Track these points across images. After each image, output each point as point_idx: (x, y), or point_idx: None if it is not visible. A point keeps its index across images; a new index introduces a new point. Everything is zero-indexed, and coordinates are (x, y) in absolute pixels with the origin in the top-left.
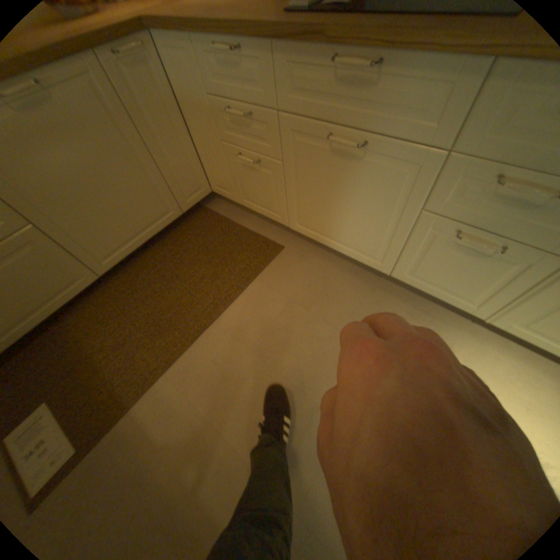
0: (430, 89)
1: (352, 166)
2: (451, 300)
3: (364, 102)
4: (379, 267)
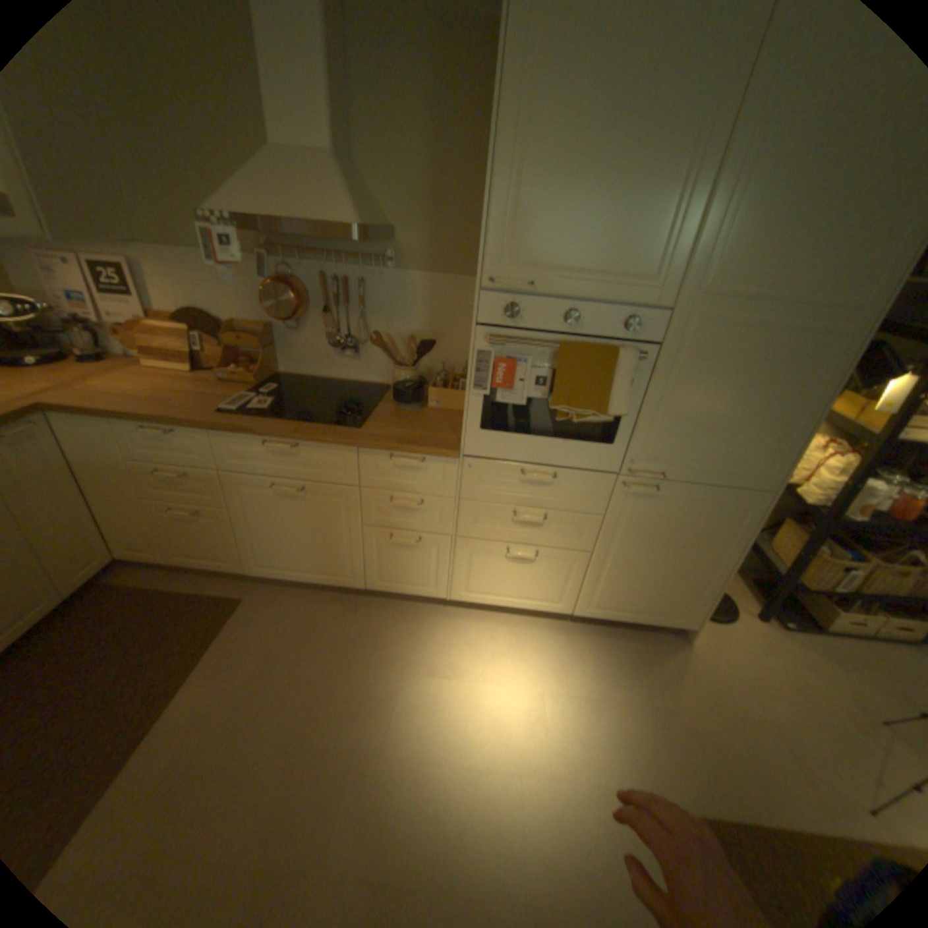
0: (333, 458)
1: (299, 504)
2: (417, 592)
3: (294, 464)
4: (353, 584)
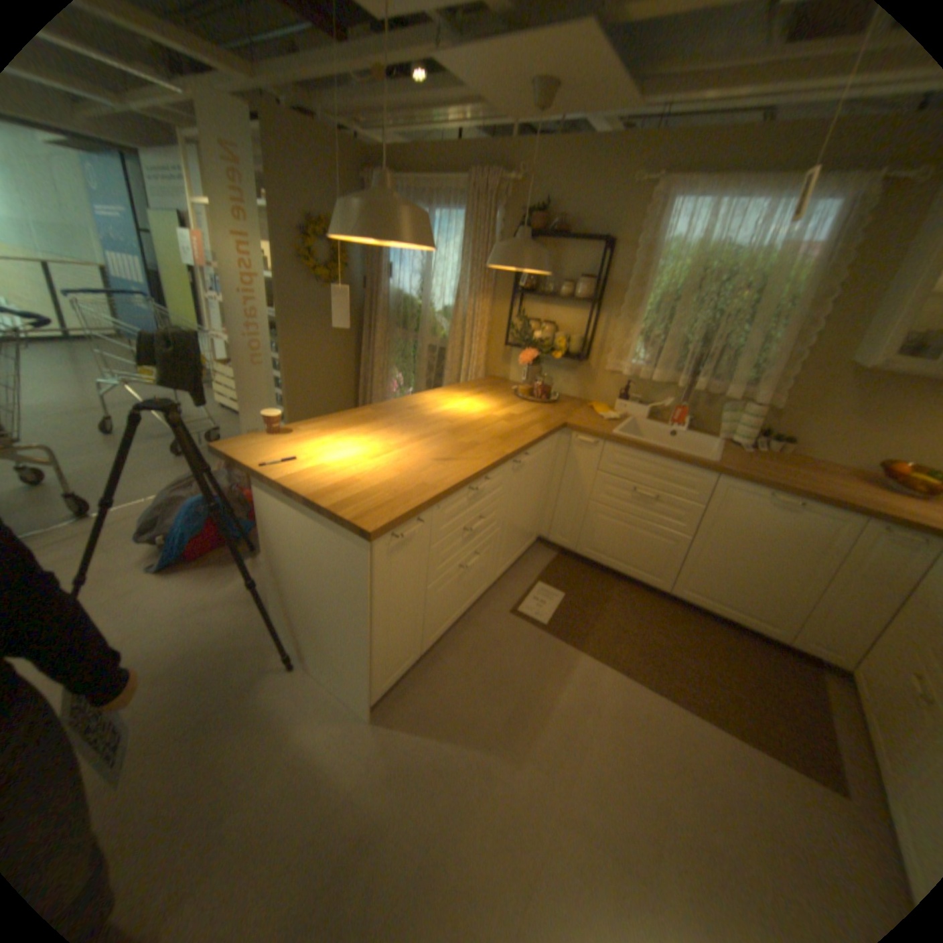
0: None
1: None
2: None
3: None
4: None
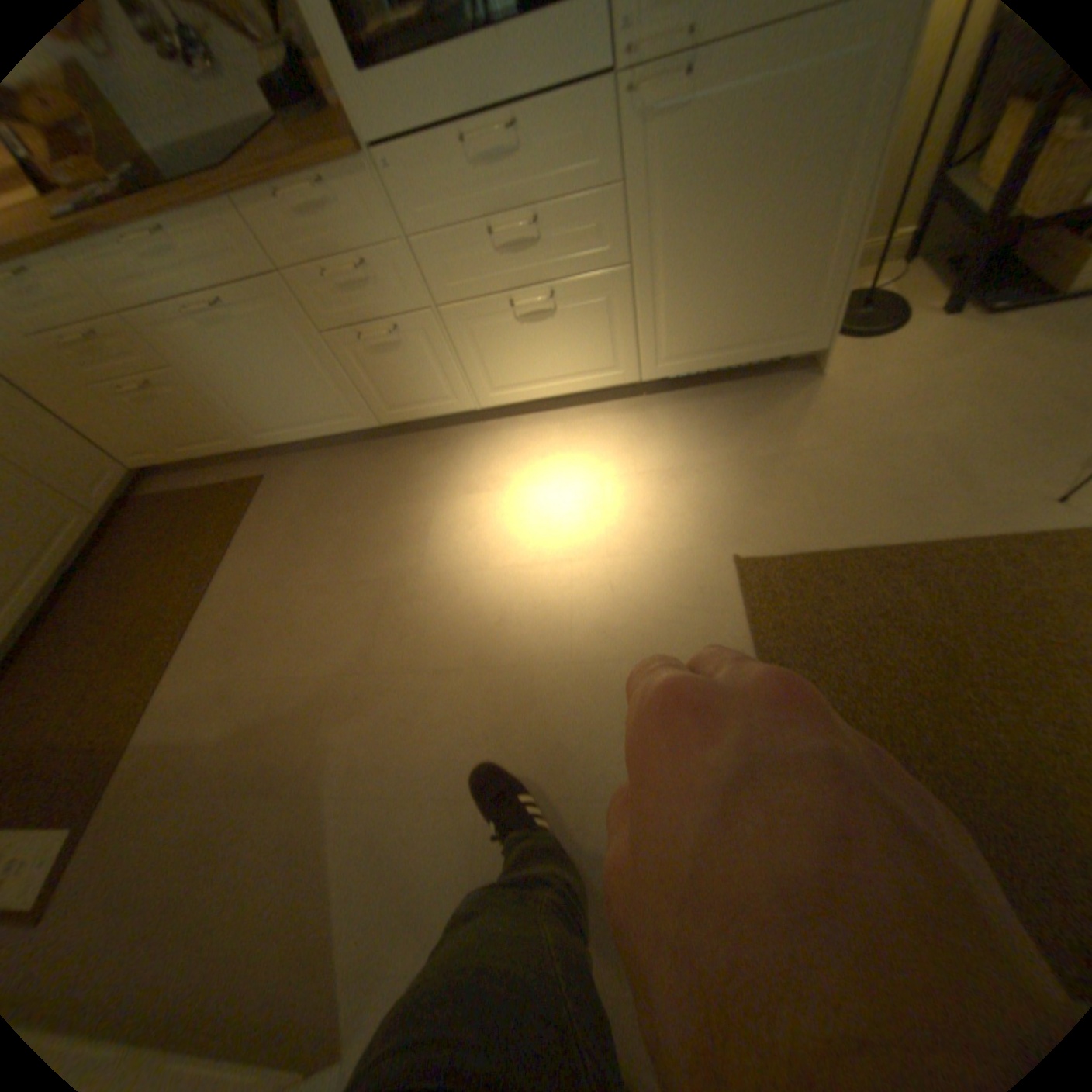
0: (212, 233)
1: (230, 329)
2: (437, 410)
3: (181, 266)
4: (363, 424)
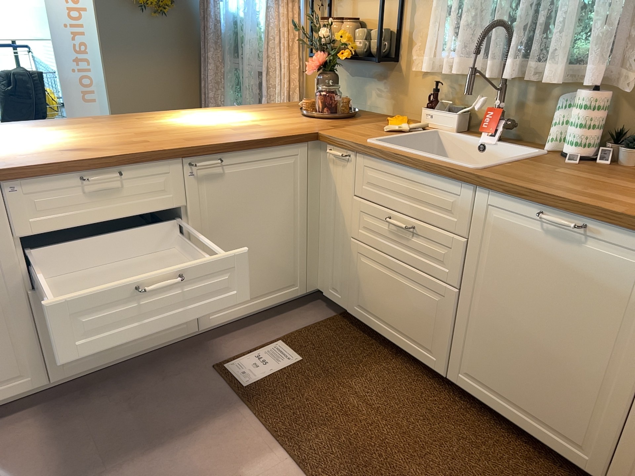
0: None
1: None
2: None
3: None
4: None
